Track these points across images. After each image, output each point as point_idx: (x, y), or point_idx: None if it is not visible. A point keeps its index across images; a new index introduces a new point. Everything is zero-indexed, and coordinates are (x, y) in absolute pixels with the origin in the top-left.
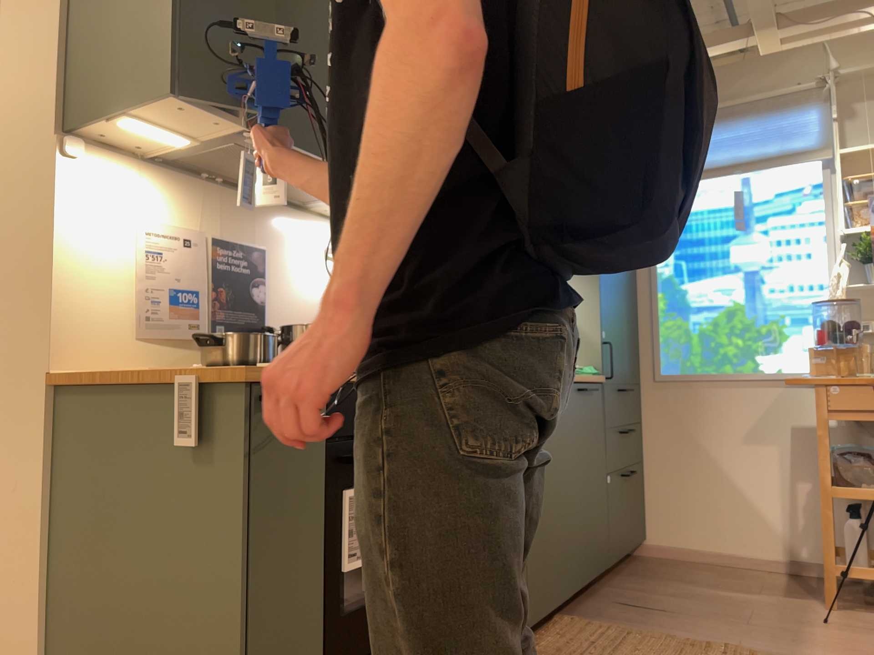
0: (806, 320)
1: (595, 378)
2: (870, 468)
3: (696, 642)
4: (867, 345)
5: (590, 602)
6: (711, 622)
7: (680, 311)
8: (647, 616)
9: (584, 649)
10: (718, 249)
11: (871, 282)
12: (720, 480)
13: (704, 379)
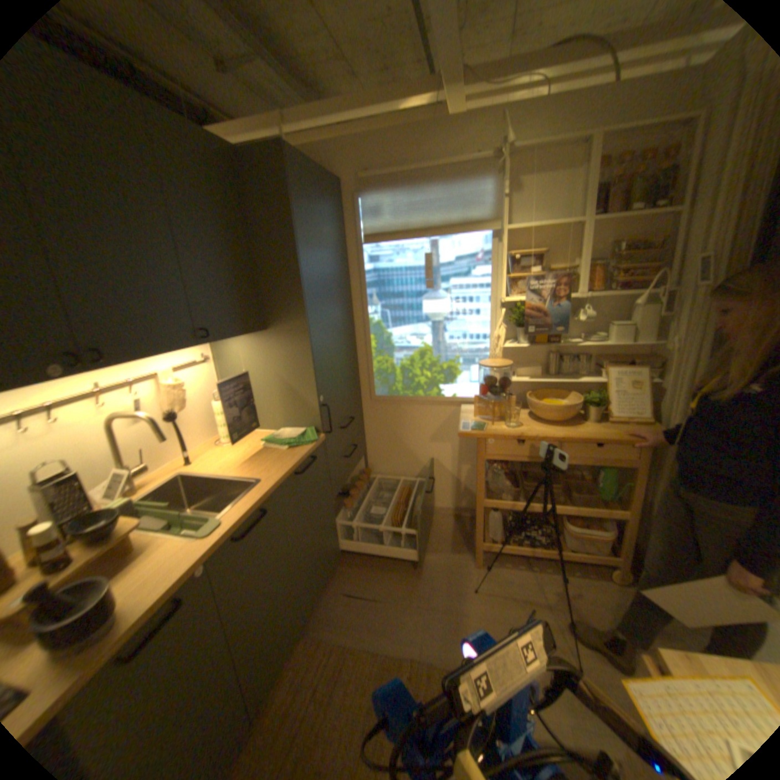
0: (473, 359)
1: (311, 451)
2: (509, 490)
3: (389, 662)
4: (514, 398)
5: (323, 599)
6: (402, 613)
7: (386, 350)
8: (360, 616)
9: (304, 706)
10: (413, 302)
11: (520, 341)
12: (415, 464)
13: (403, 400)
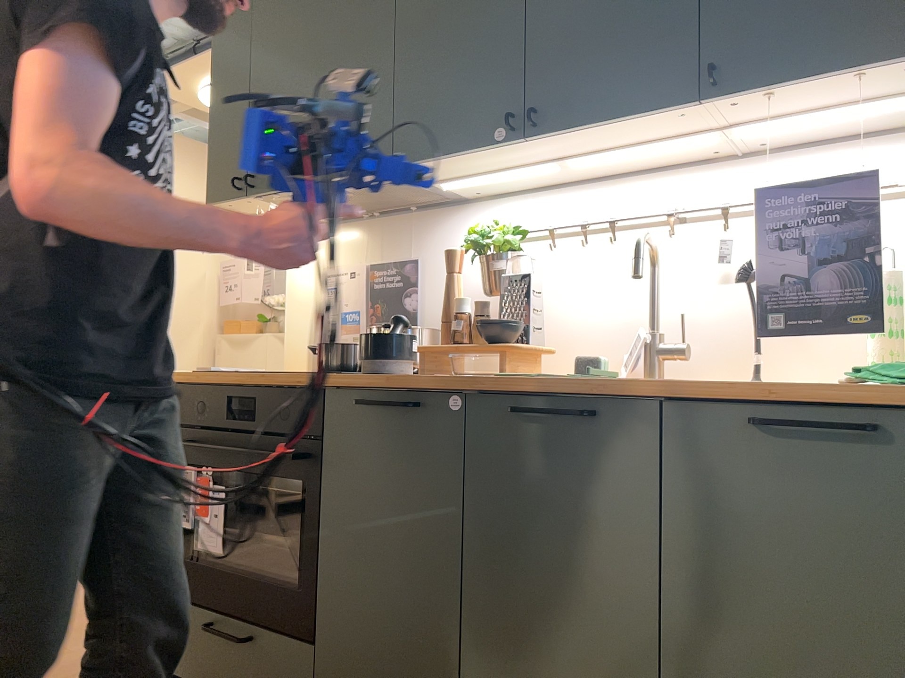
0: None
1: (858, 393)
2: None
3: None
4: None
5: None
6: None
7: None
8: None
9: None
10: None
11: None
12: None
13: None
